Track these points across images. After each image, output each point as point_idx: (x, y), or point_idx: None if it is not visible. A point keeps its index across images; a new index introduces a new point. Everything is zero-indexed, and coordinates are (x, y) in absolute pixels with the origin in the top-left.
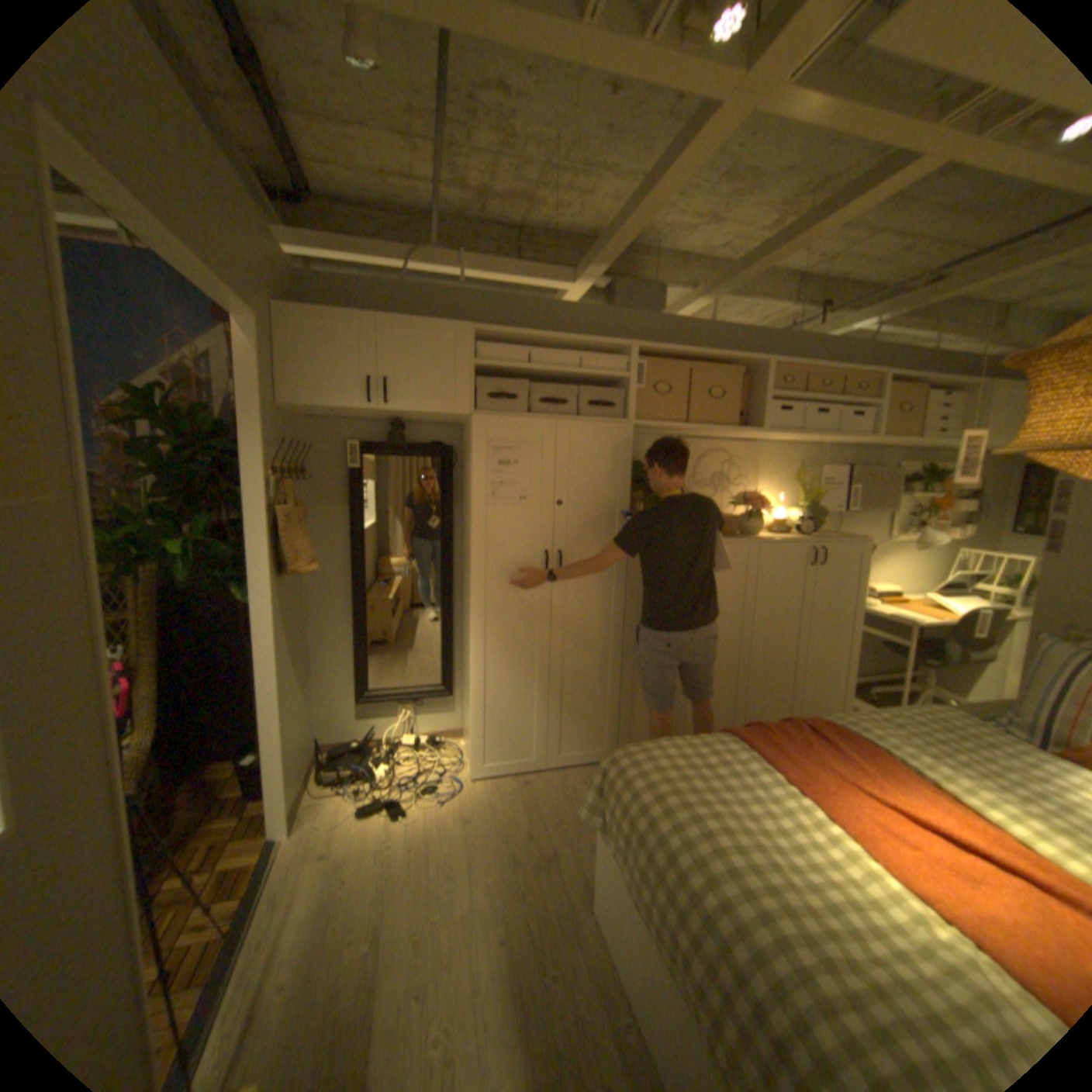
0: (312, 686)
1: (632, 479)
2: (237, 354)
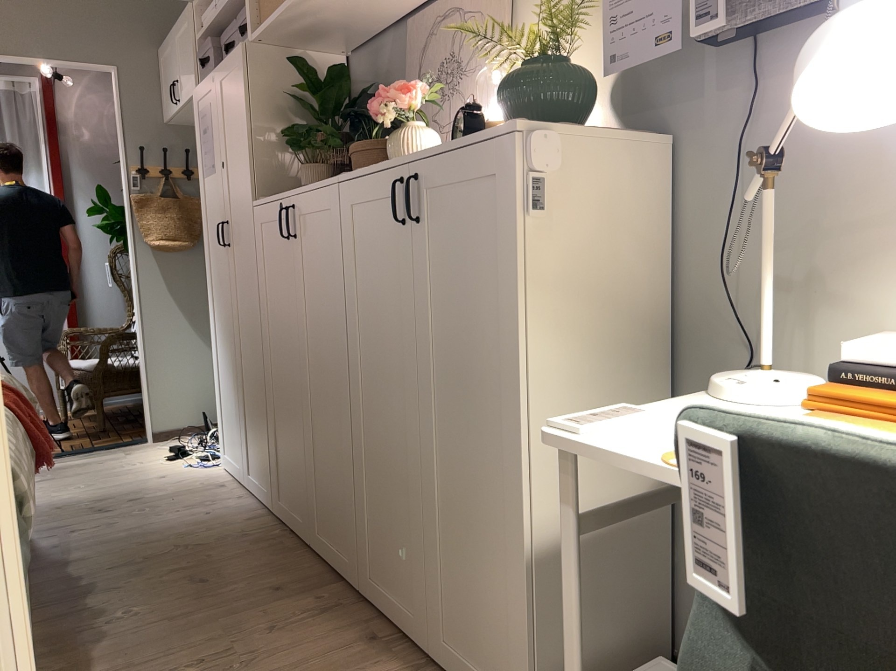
0: None
1: (318, 114)
2: (113, 96)
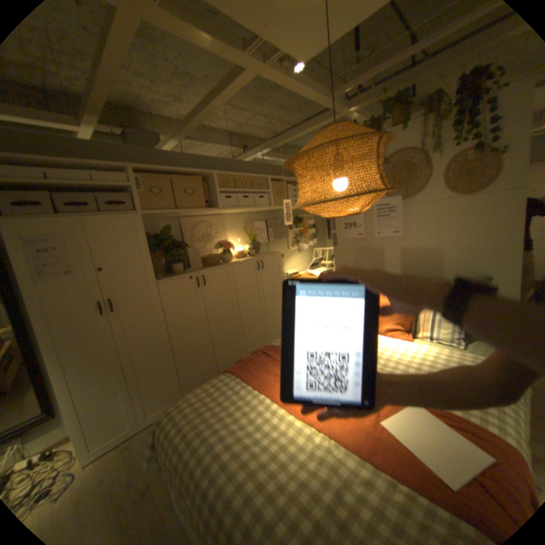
0: None
1: (153, 244)
2: None
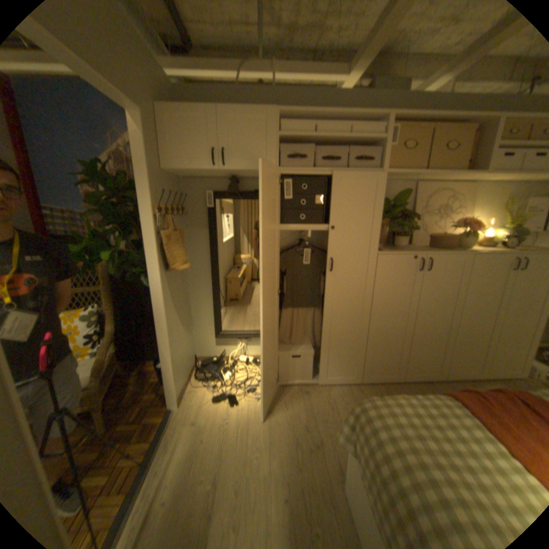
0: (193, 326)
1: (383, 210)
2: (130, 136)
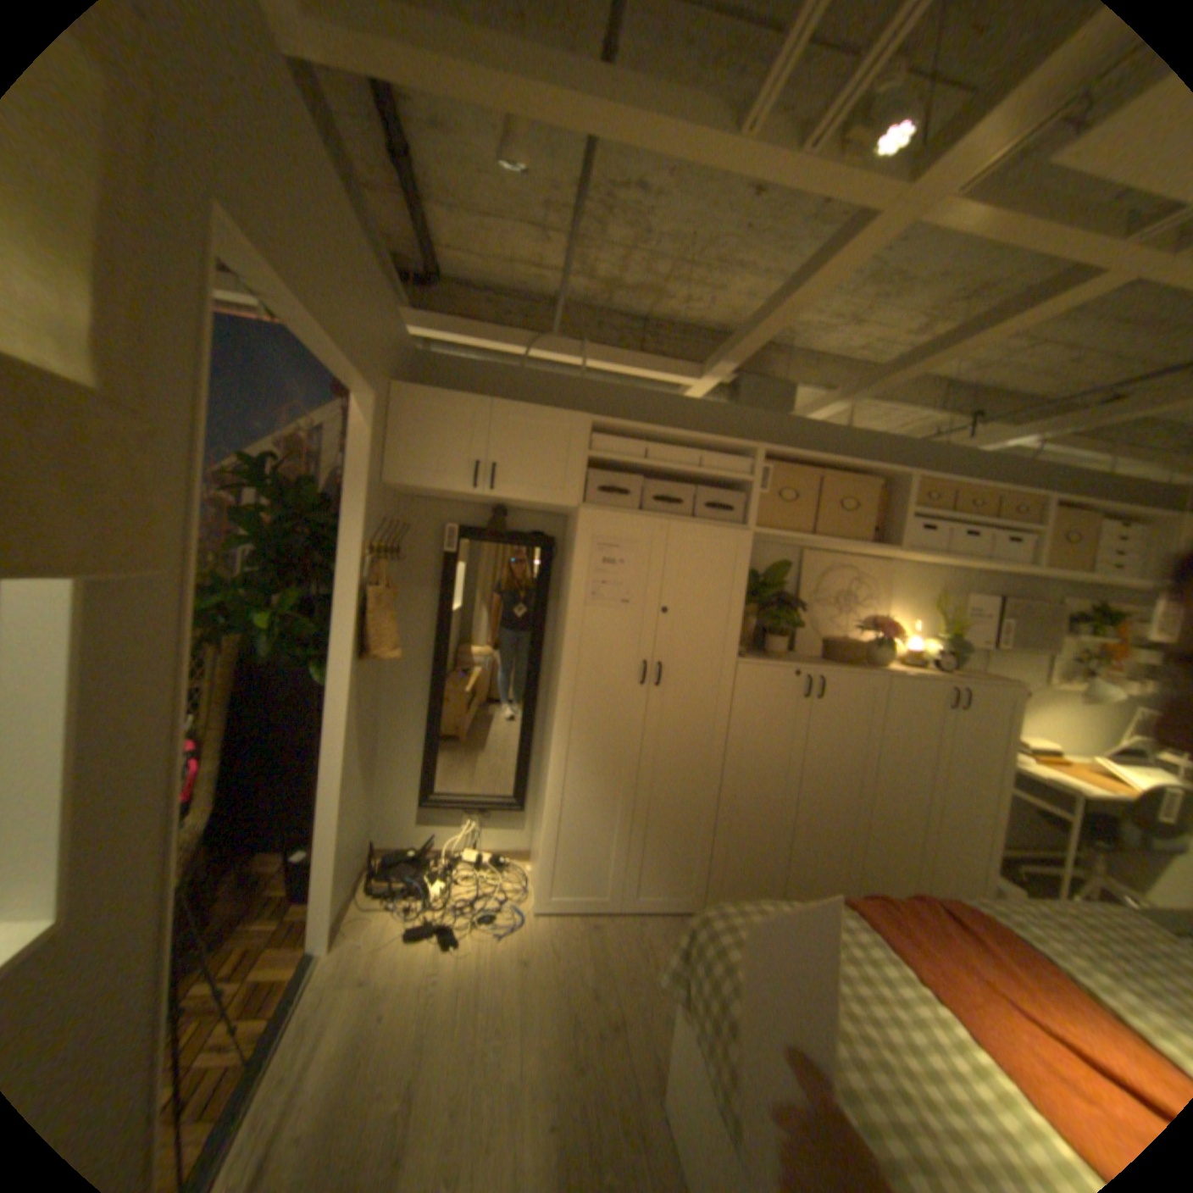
0: (376, 781)
1: (747, 590)
2: (353, 432)
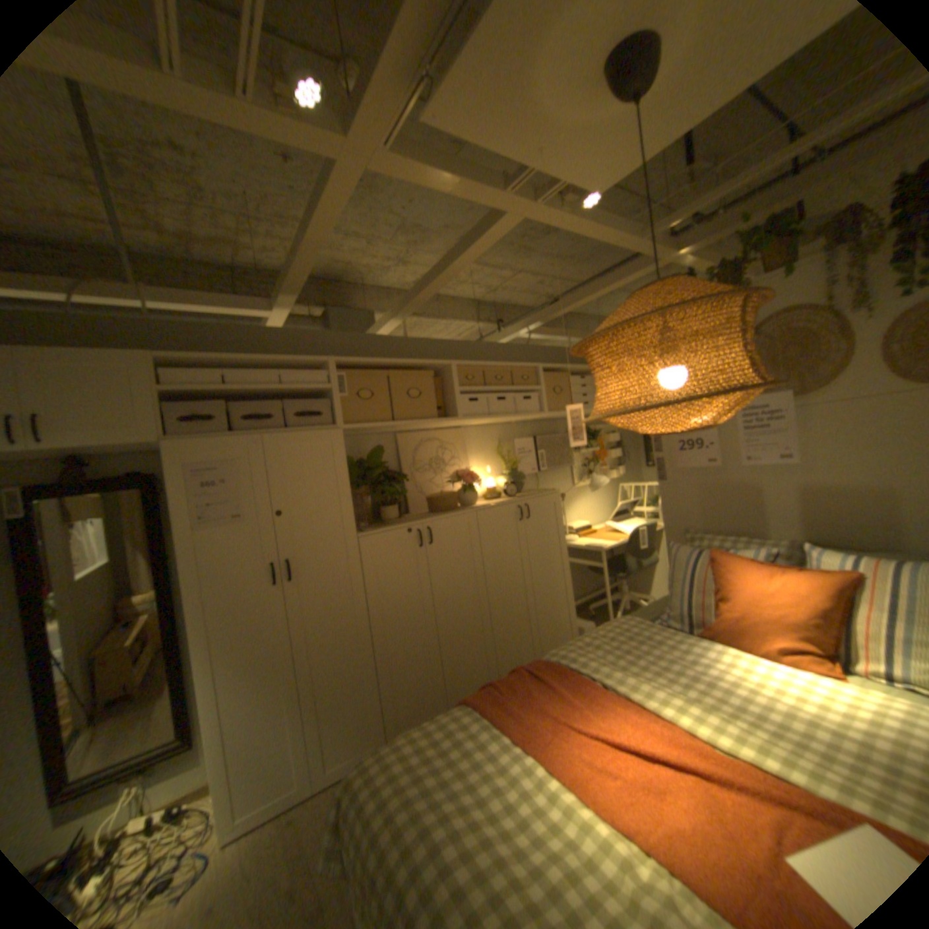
0: None
1: (356, 475)
2: None
